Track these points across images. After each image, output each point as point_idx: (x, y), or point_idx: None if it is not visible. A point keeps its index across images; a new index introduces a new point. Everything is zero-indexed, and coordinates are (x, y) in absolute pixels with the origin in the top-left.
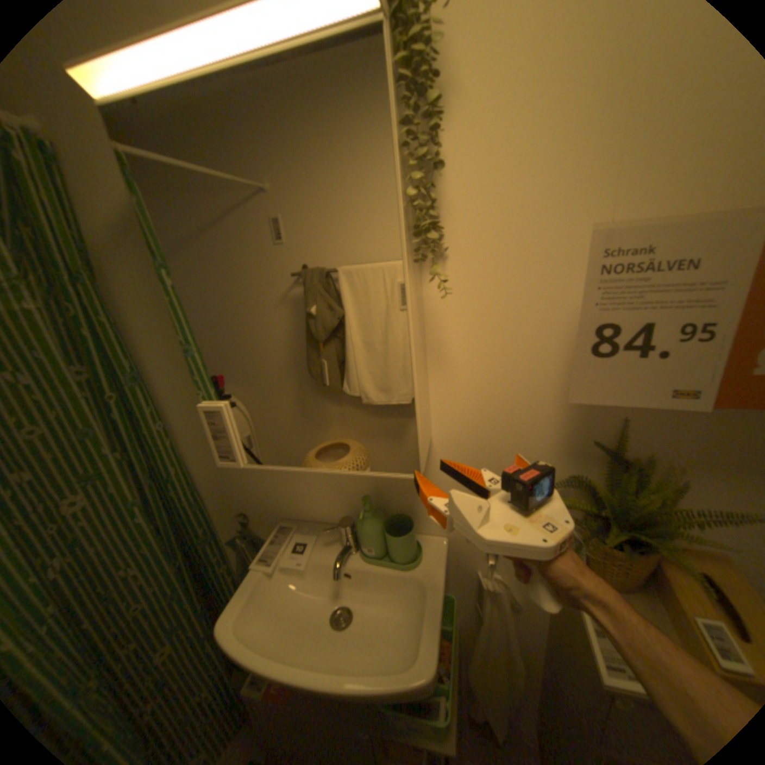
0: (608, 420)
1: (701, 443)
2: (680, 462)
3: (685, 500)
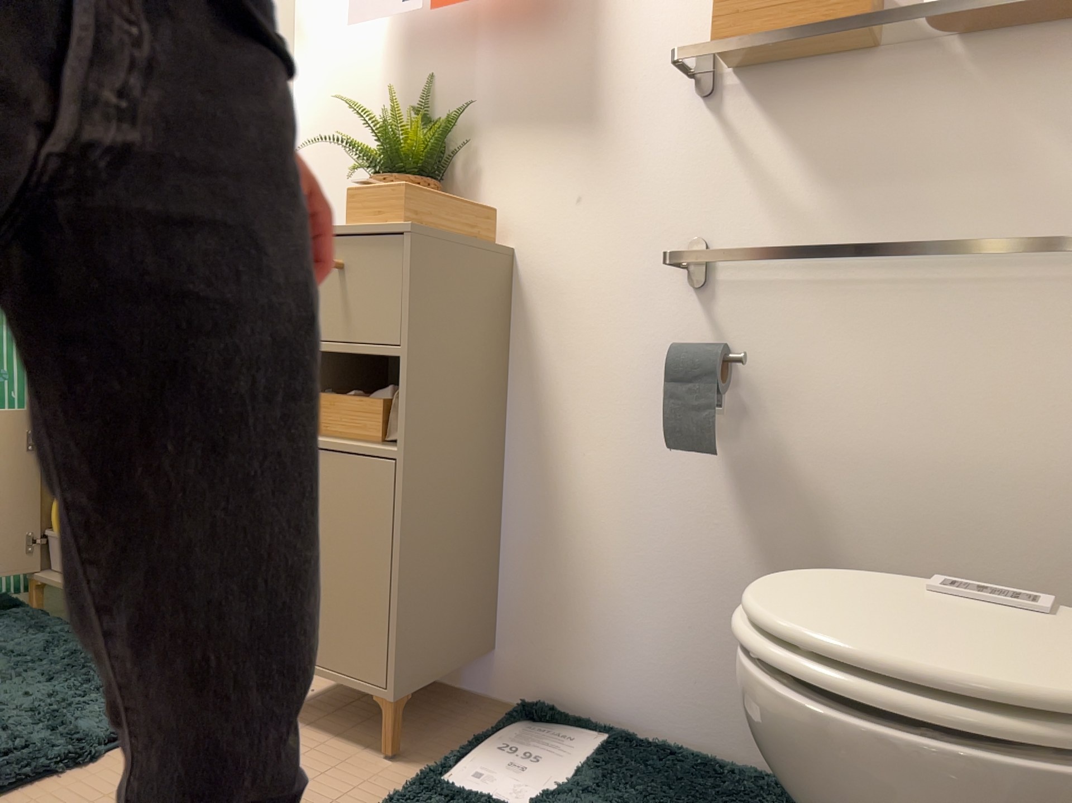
0: (420, 81)
1: (488, 95)
2: (476, 121)
3: (485, 169)
